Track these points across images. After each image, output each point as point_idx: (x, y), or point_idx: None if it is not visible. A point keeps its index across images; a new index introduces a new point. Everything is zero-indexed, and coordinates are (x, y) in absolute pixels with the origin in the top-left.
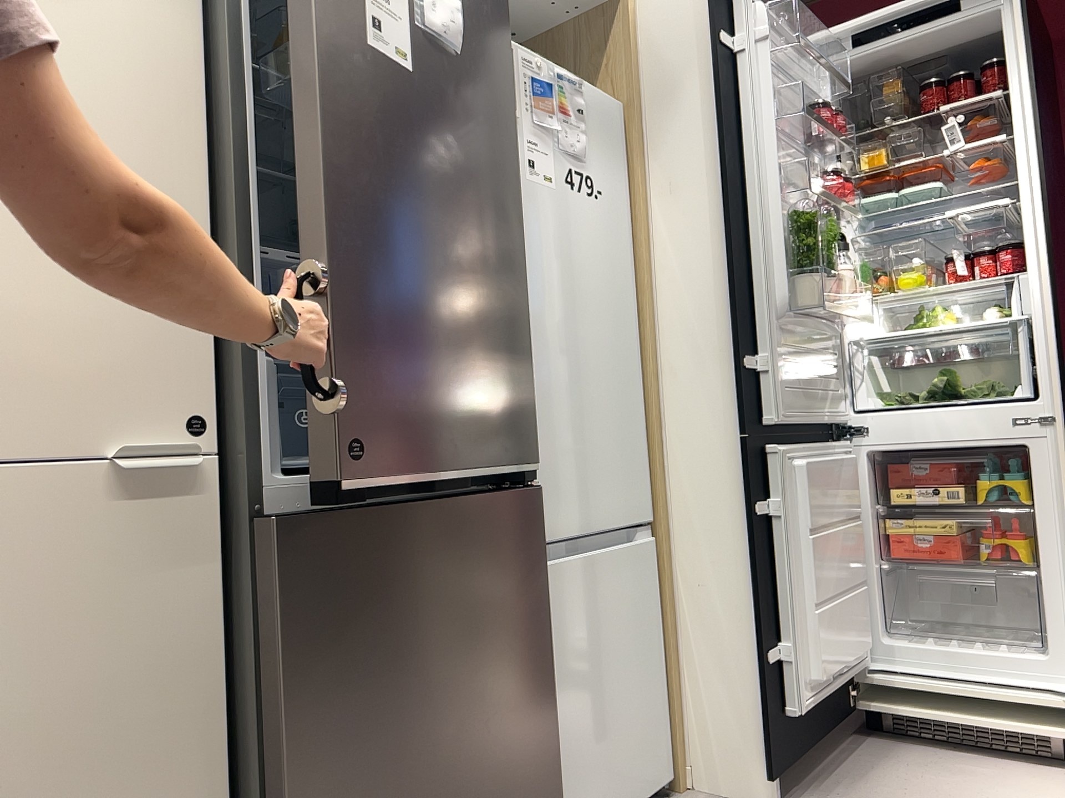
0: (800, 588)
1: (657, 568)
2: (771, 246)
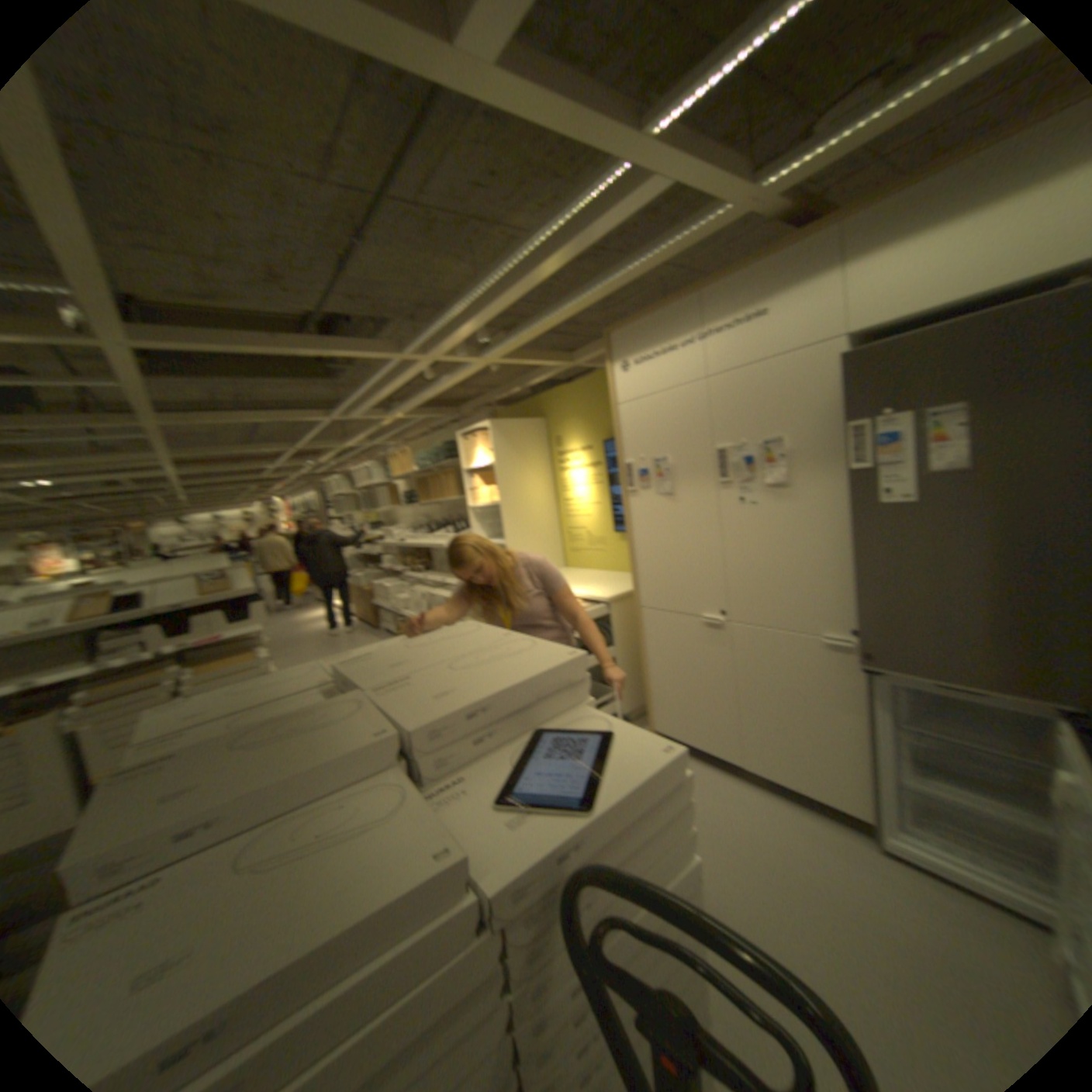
0: None
1: None
2: None
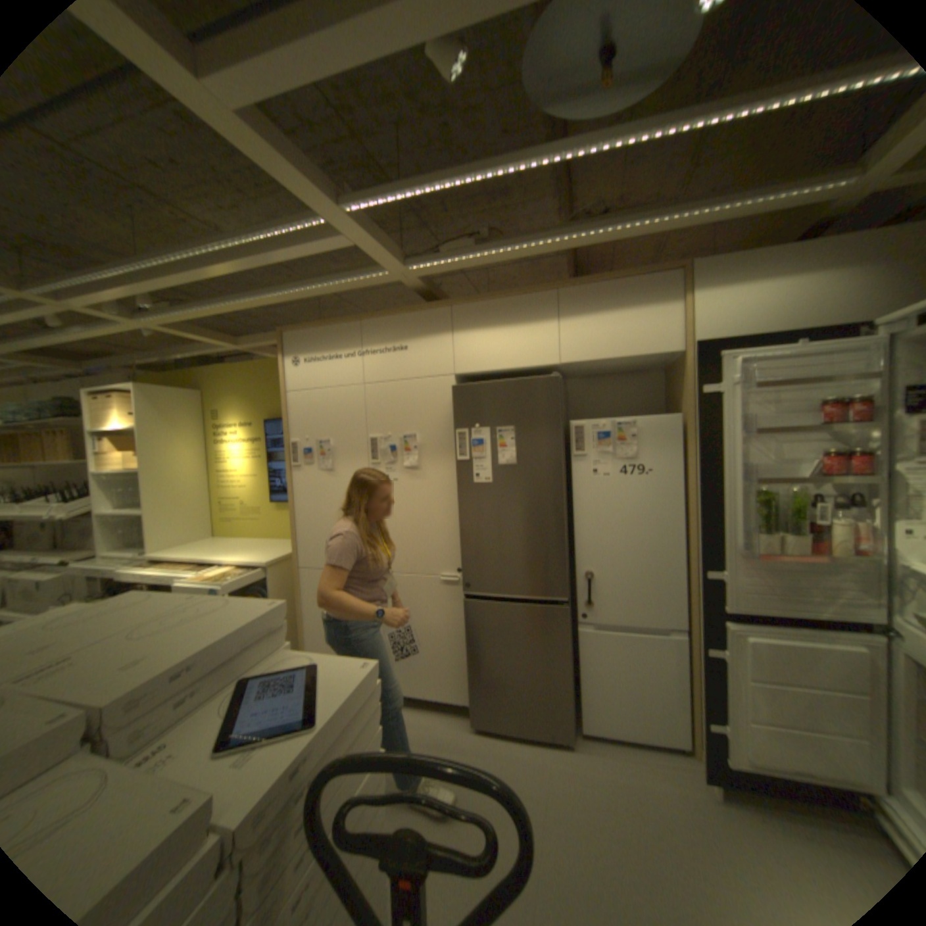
0: (745, 708)
1: (693, 654)
2: (739, 512)
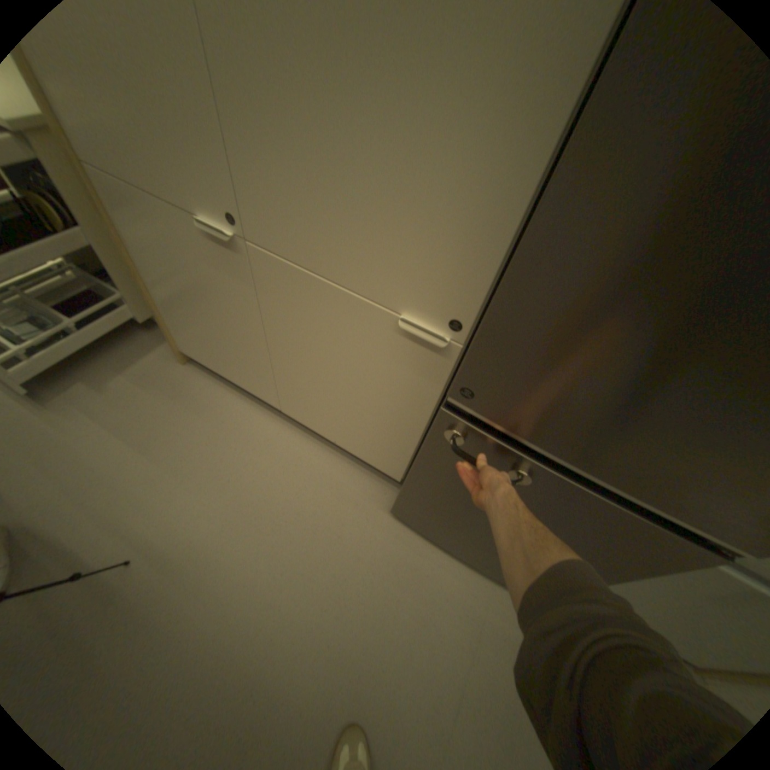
0: None
1: None
2: None
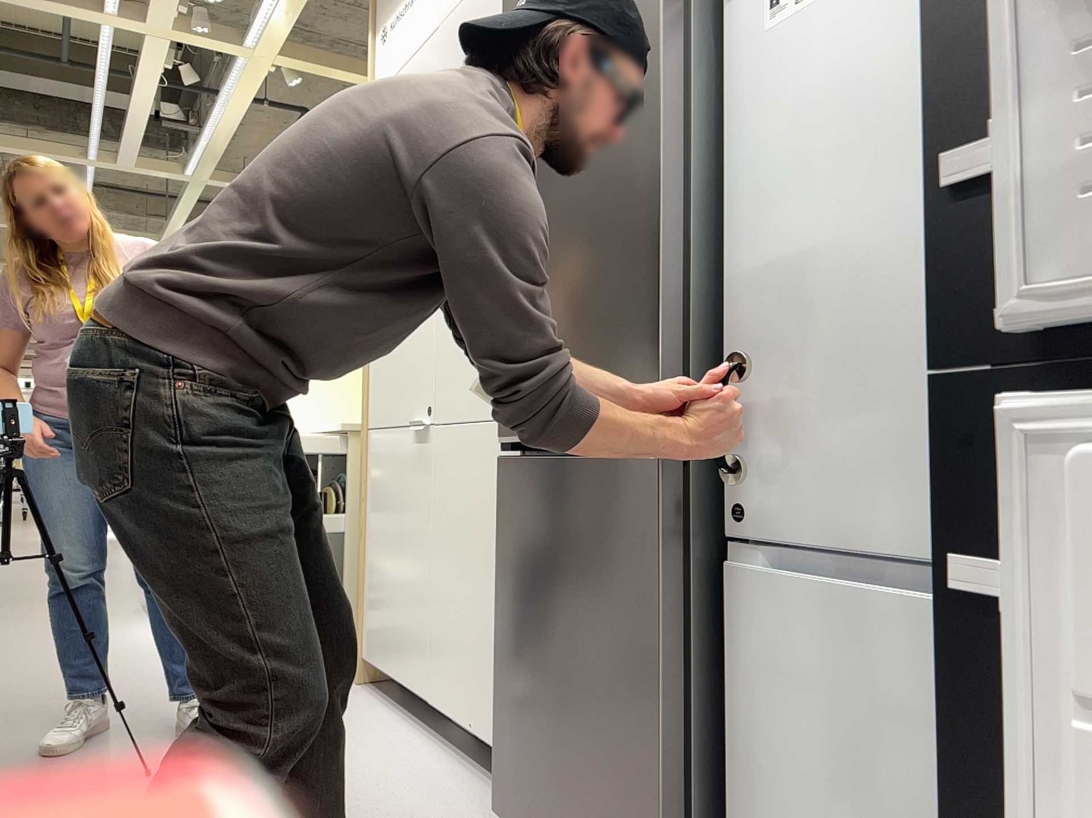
0: None
1: None
2: None
